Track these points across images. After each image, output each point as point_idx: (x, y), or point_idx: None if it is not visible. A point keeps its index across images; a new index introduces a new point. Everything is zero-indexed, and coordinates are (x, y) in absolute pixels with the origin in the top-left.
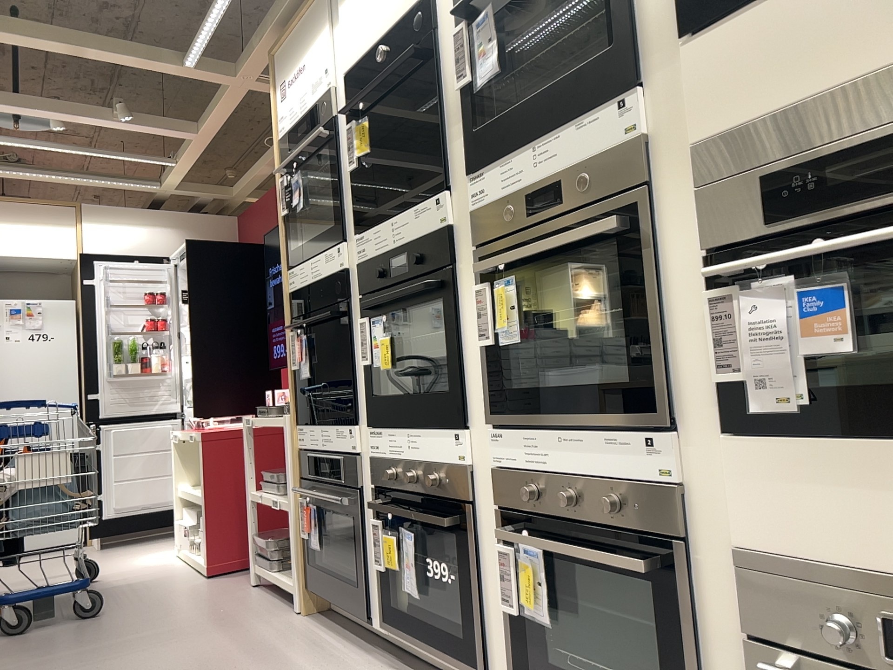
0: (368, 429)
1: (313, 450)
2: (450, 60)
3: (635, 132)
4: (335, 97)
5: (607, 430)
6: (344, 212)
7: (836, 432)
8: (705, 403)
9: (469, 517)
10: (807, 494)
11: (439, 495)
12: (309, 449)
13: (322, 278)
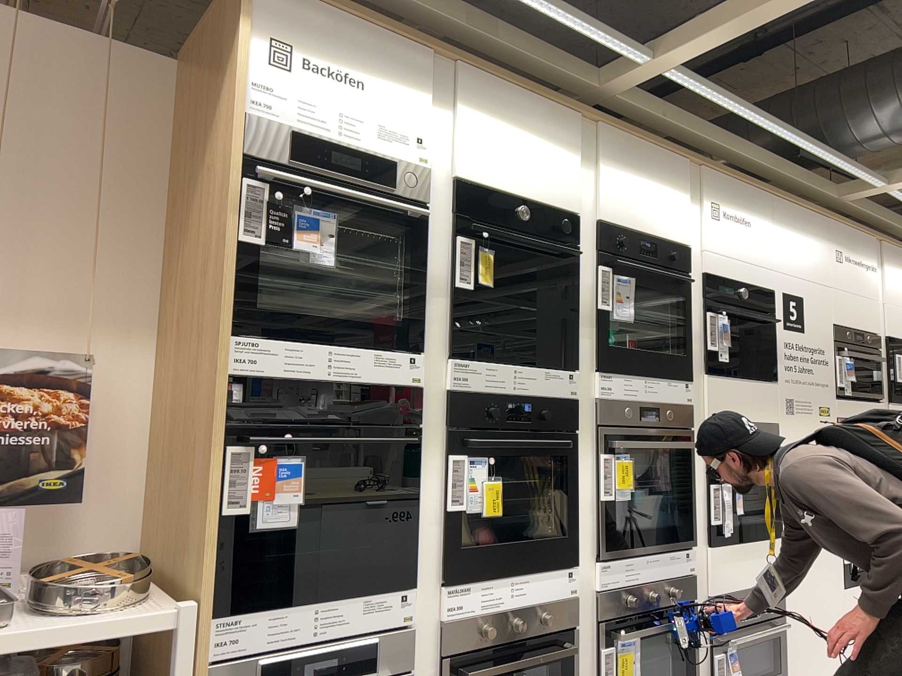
0: (445, 588)
1: (281, 648)
2: (587, 278)
3: (690, 403)
4: (430, 182)
5: (669, 551)
6: (425, 321)
7: (735, 541)
8: (701, 533)
9: (576, 639)
10: (729, 566)
11: (547, 630)
12: (260, 652)
13: (353, 383)
